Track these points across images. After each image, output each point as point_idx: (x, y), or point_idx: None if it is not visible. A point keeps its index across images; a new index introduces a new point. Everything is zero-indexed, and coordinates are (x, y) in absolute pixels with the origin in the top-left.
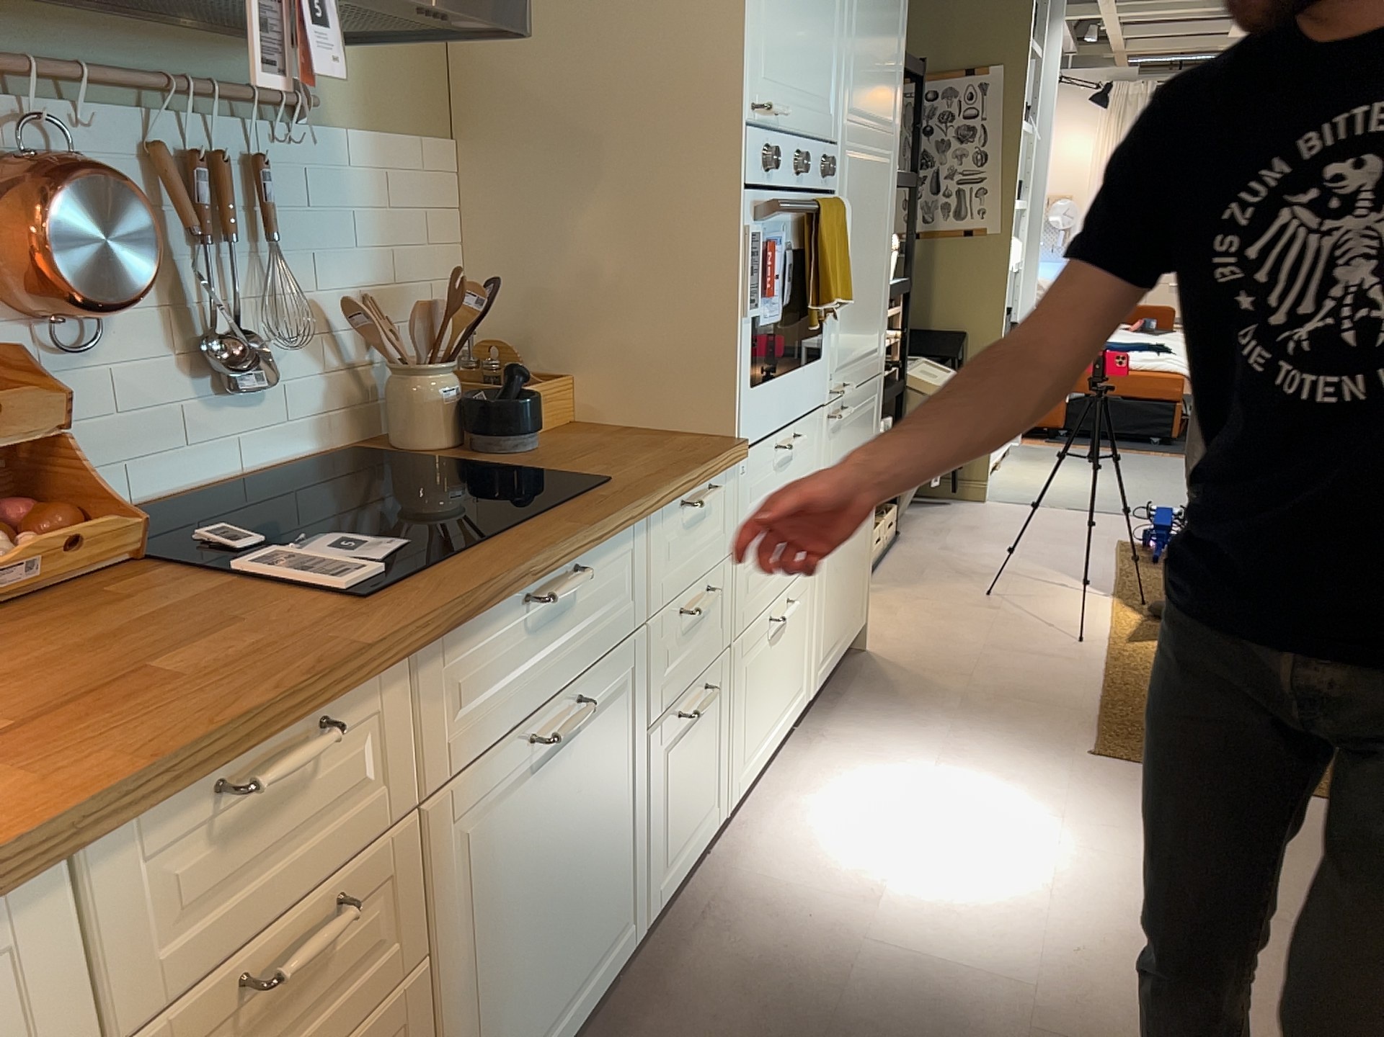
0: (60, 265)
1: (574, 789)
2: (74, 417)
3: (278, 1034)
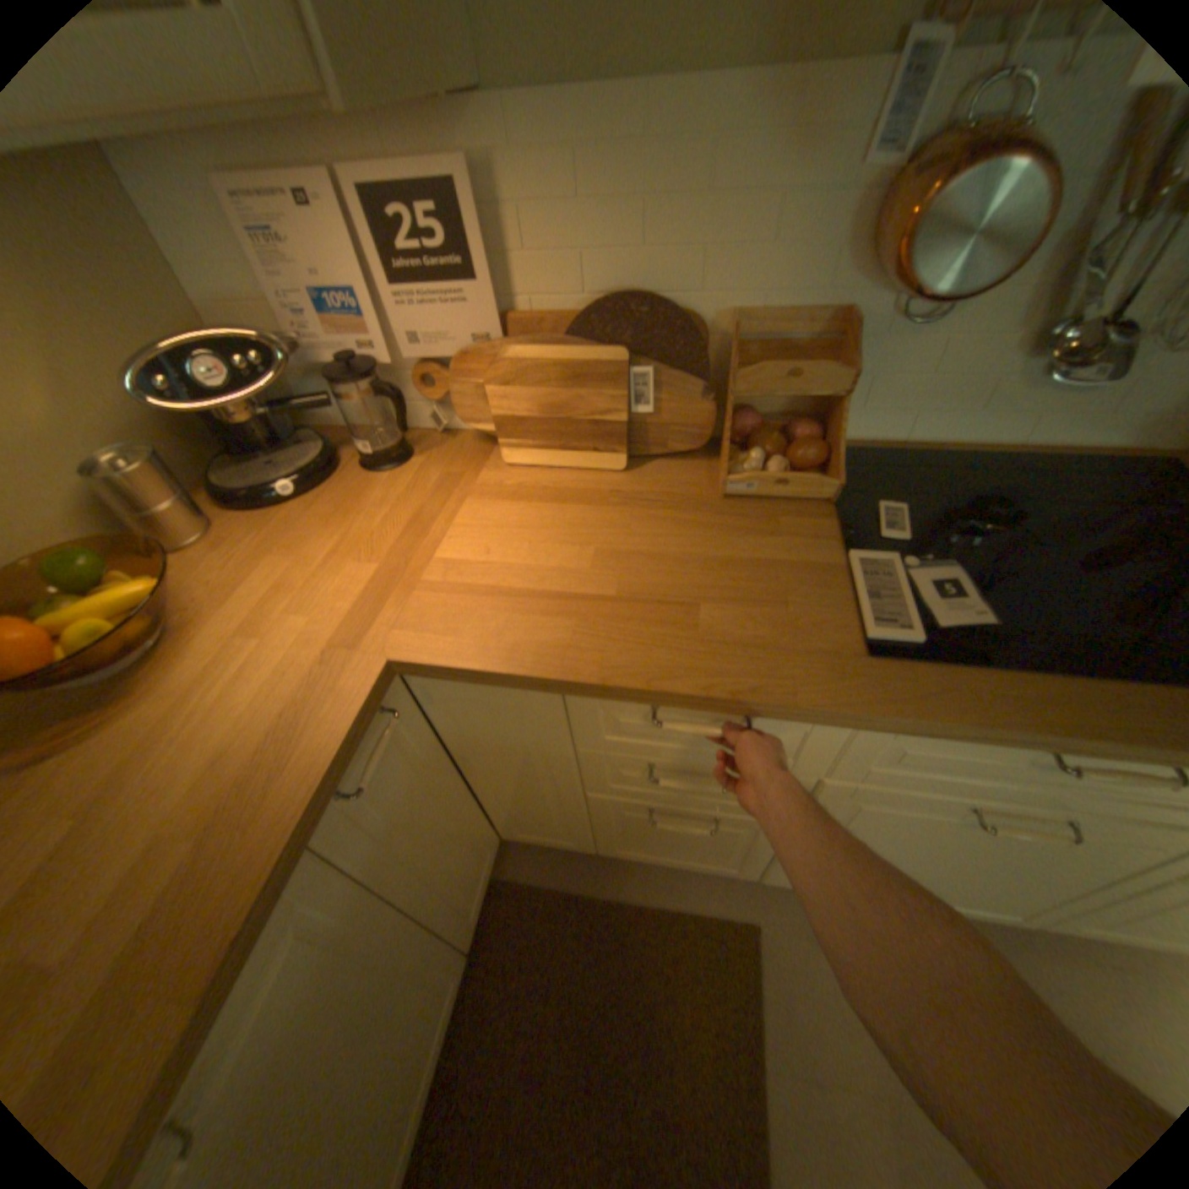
0: (917, 251)
1: (1021, 850)
2: (897, 367)
3: (677, 788)
